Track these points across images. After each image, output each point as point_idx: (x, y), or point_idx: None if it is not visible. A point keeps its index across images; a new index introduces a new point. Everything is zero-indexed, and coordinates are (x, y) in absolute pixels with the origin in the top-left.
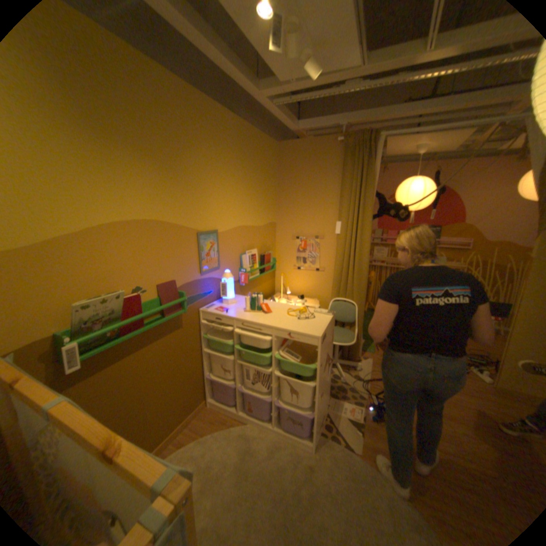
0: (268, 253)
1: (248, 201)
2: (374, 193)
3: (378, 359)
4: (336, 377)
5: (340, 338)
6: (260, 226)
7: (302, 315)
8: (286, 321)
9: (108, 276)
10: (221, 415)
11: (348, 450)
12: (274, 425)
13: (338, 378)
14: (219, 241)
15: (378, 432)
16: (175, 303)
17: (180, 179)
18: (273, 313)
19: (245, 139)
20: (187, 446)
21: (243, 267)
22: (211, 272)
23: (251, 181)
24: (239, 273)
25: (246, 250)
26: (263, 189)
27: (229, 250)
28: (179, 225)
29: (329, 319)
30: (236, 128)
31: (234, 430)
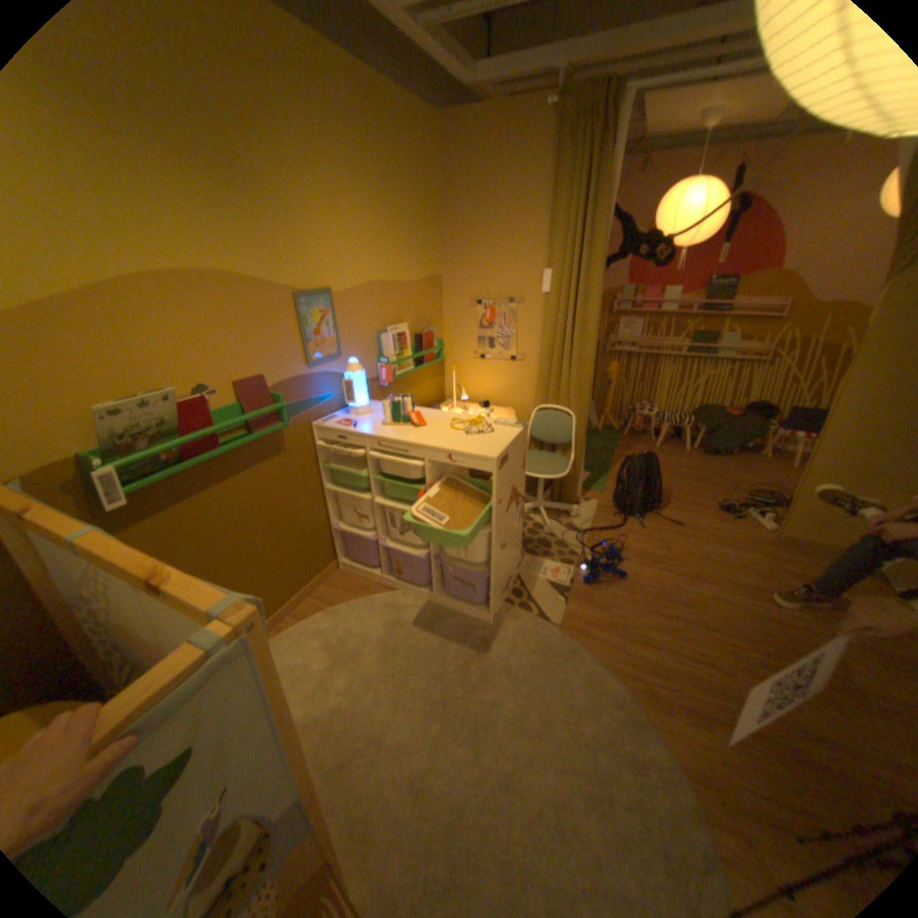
0: (428, 331)
1: (386, 235)
2: (610, 213)
3: (606, 500)
4: (536, 526)
5: (544, 467)
6: (412, 282)
7: (474, 429)
8: (447, 437)
9: (146, 366)
10: (361, 578)
11: (541, 619)
12: (436, 589)
13: (538, 527)
14: (335, 308)
15: (588, 596)
16: (267, 411)
17: (248, 191)
18: (427, 427)
19: (371, 107)
20: (311, 617)
21: (383, 354)
22: (327, 363)
23: (388, 194)
24: (377, 366)
25: (387, 326)
26: (413, 210)
27: (355, 326)
28: (258, 278)
29: (515, 434)
30: (349, 83)
31: (379, 596)
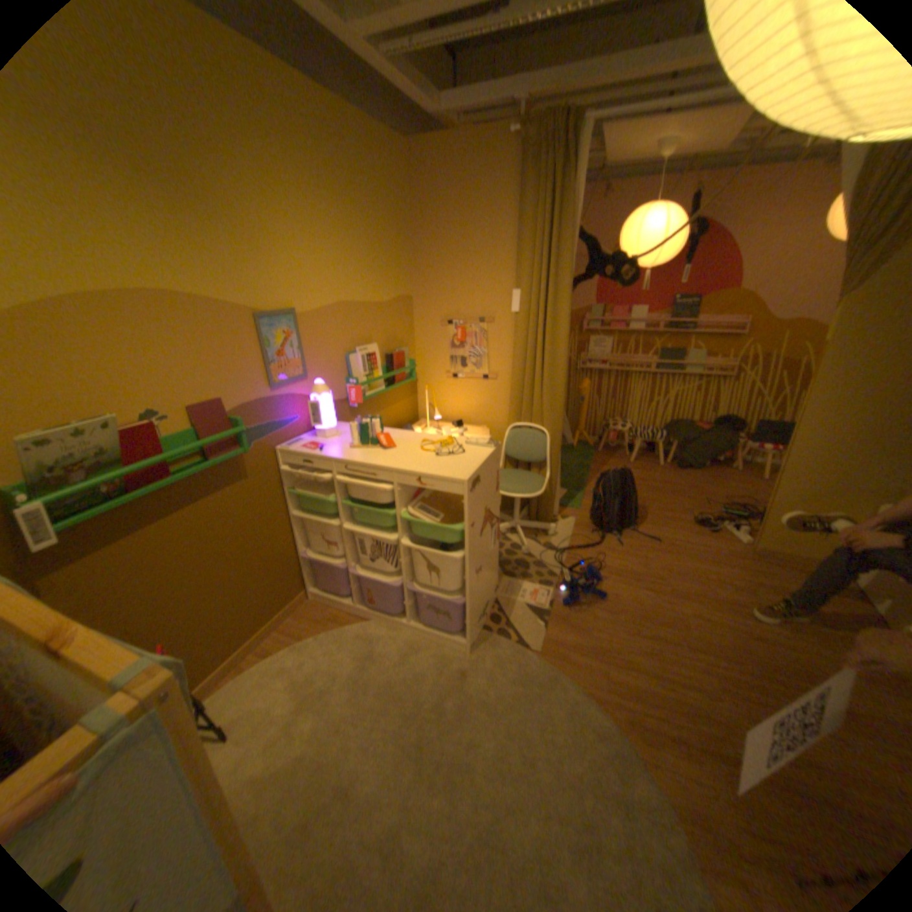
0: (399, 352)
1: (353, 257)
2: (575, 235)
3: (584, 518)
4: (514, 547)
5: (520, 487)
6: (382, 303)
7: (445, 450)
8: (417, 459)
9: (85, 393)
10: (331, 609)
11: (521, 647)
12: (410, 619)
13: (516, 548)
14: (300, 330)
15: (569, 620)
16: (225, 437)
17: (204, 211)
18: (397, 449)
19: (335, 133)
20: (276, 655)
21: (353, 375)
22: (292, 385)
23: (355, 217)
24: (347, 387)
25: (357, 347)
26: (381, 233)
27: (322, 347)
28: (216, 300)
29: (487, 455)
30: (312, 108)
31: (351, 629)
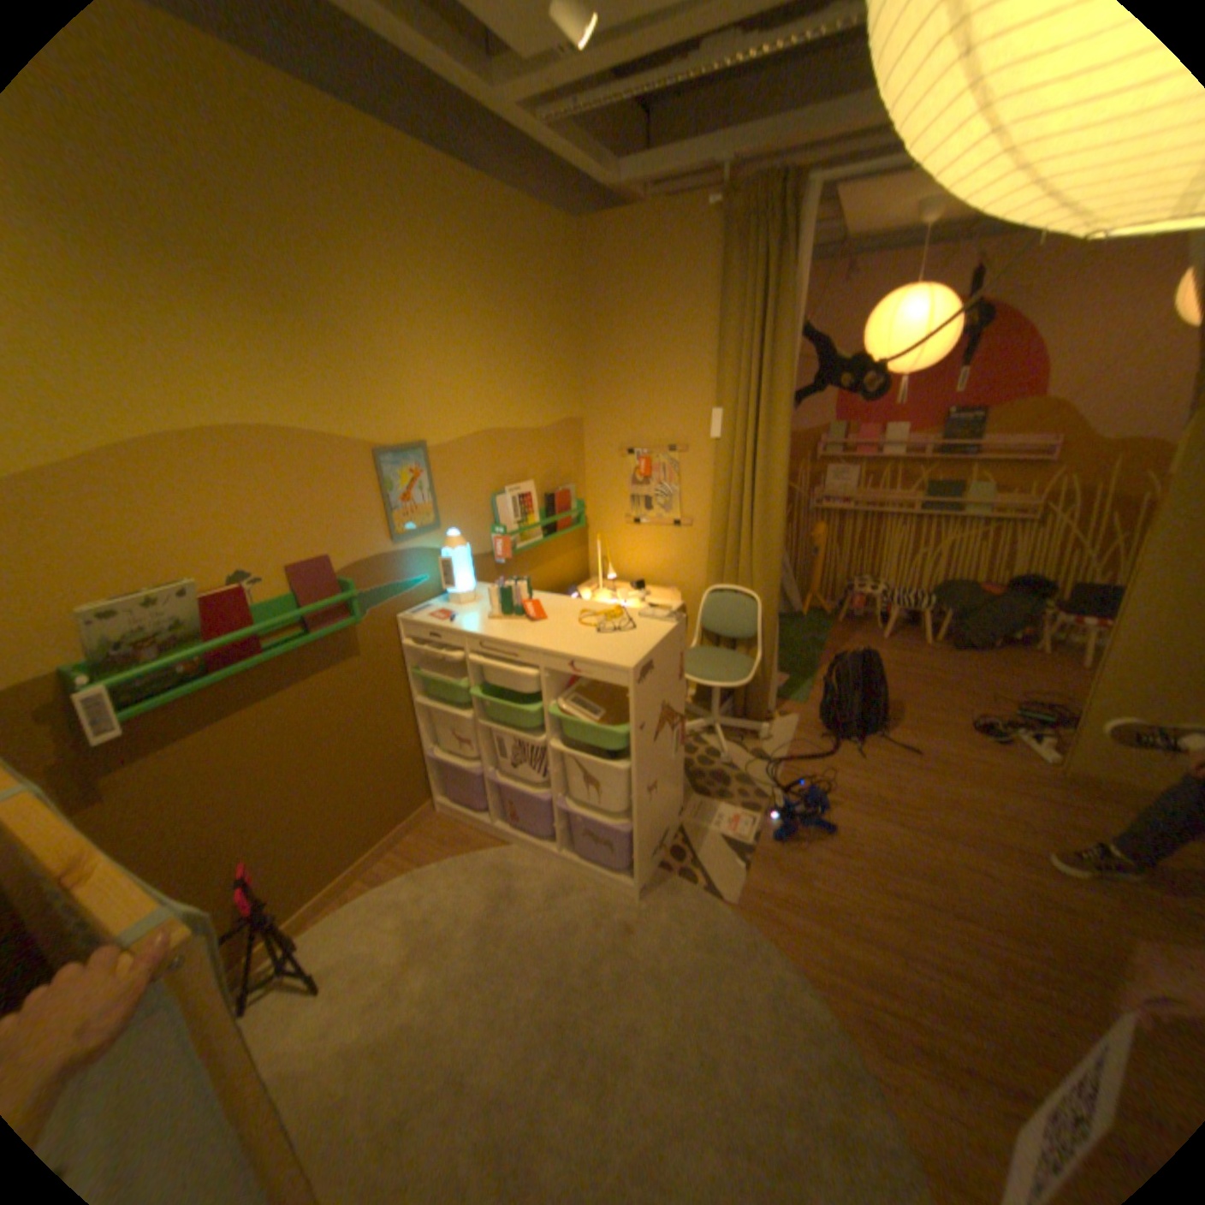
0: (563, 490)
1: (503, 371)
2: (797, 334)
3: (812, 715)
4: (709, 753)
5: (718, 671)
6: (541, 428)
7: (610, 624)
8: (571, 636)
9: (163, 551)
10: (463, 826)
11: (710, 894)
12: (562, 846)
13: (712, 755)
14: (432, 466)
15: (781, 861)
16: (330, 604)
17: (312, 326)
18: (548, 621)
19: (481, 218)
20: (389, 883)
21: (500, 522)
22: (419, 536)
23: (506, 321)
24: (491, 537)
25: (506, 485)
26: (540, 339)
27: (460, 487)
28: (324, 433)
29: (665, 631)
30: (452, 191)
31: (485, 854)
